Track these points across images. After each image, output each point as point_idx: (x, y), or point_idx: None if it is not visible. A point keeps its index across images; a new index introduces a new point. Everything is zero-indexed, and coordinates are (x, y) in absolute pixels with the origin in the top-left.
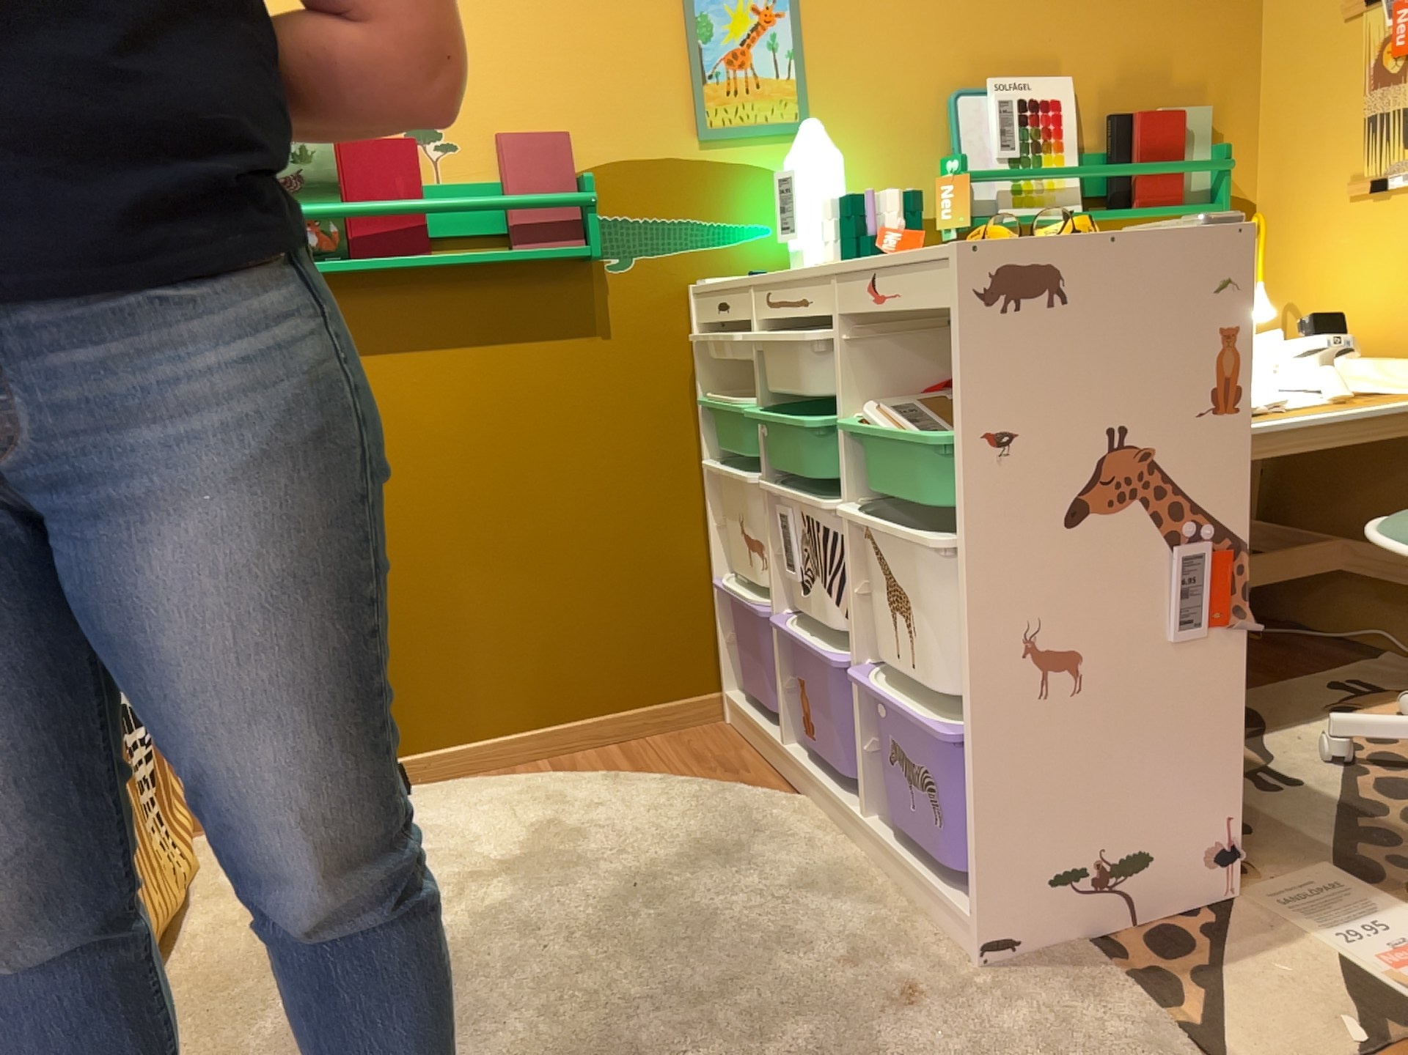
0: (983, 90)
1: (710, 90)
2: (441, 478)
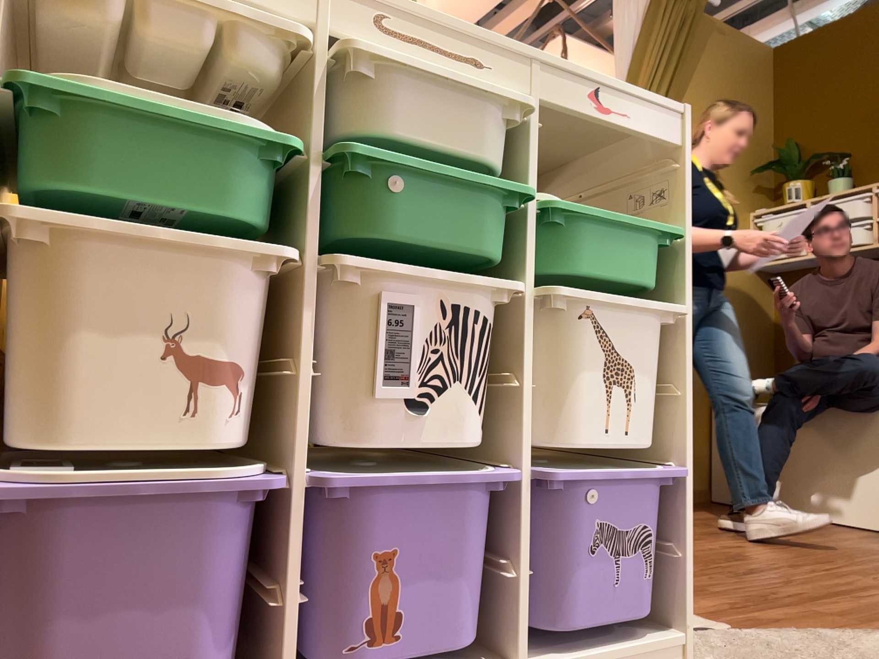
0: None
1: None
2: None
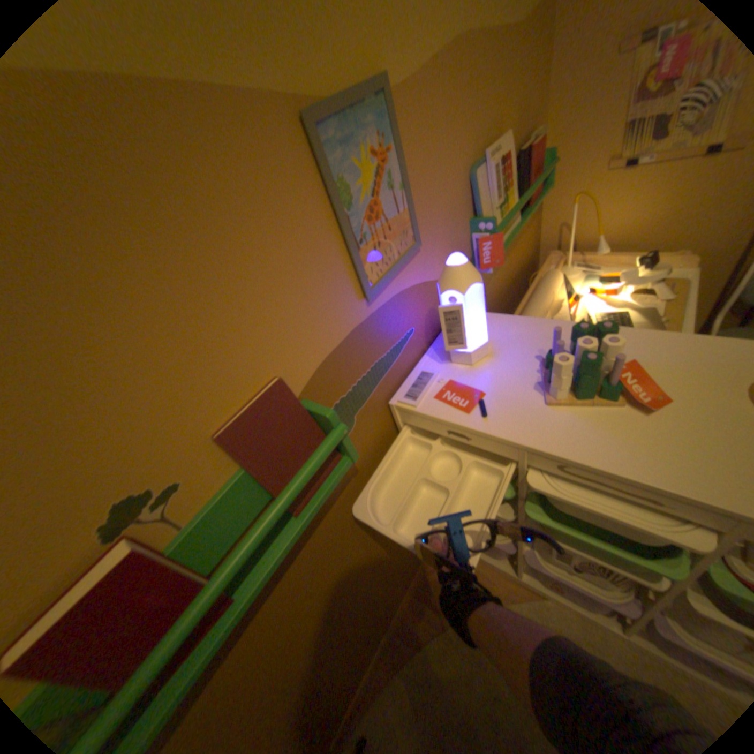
0: (486, 158)
1: (364, 252)
2: (303, 642)
